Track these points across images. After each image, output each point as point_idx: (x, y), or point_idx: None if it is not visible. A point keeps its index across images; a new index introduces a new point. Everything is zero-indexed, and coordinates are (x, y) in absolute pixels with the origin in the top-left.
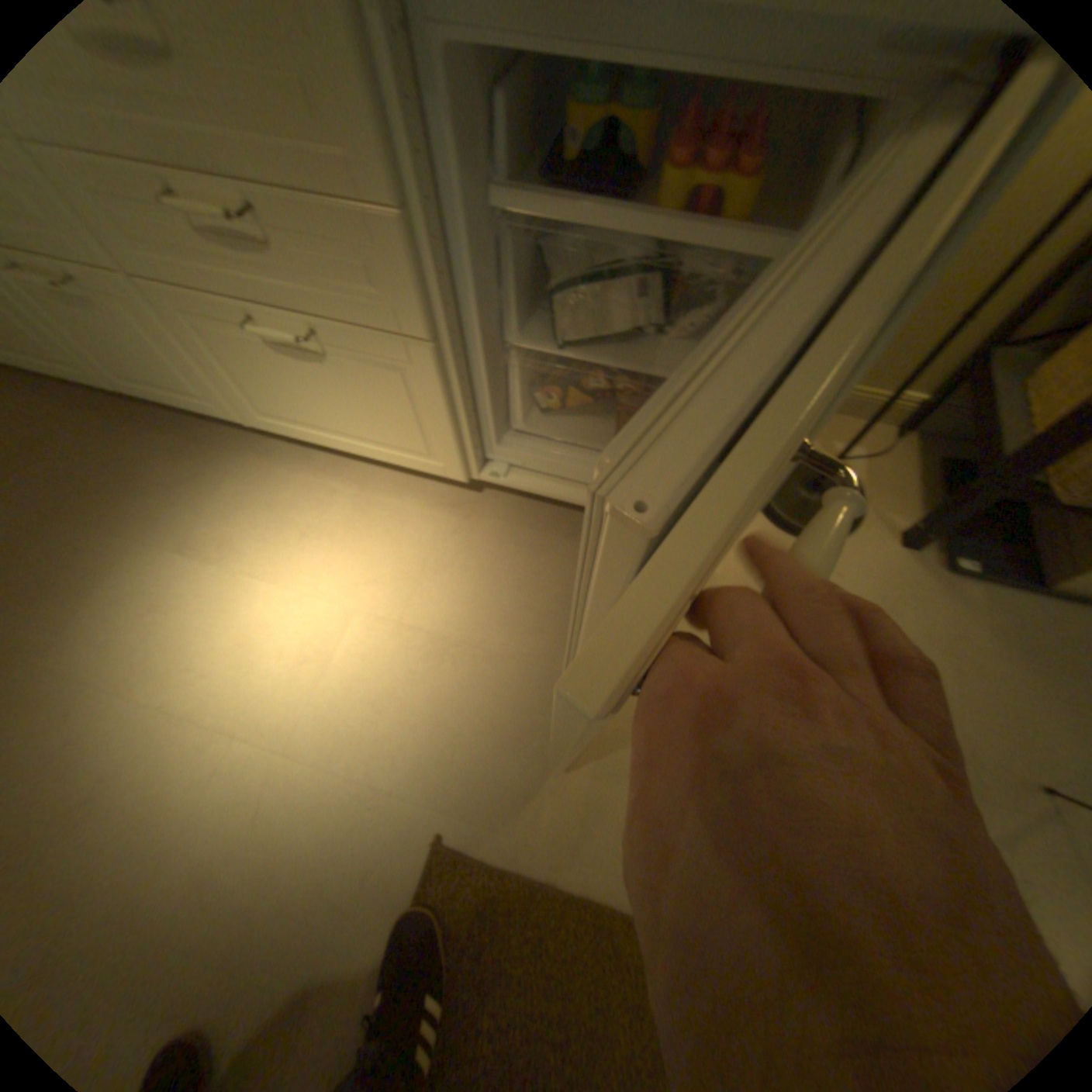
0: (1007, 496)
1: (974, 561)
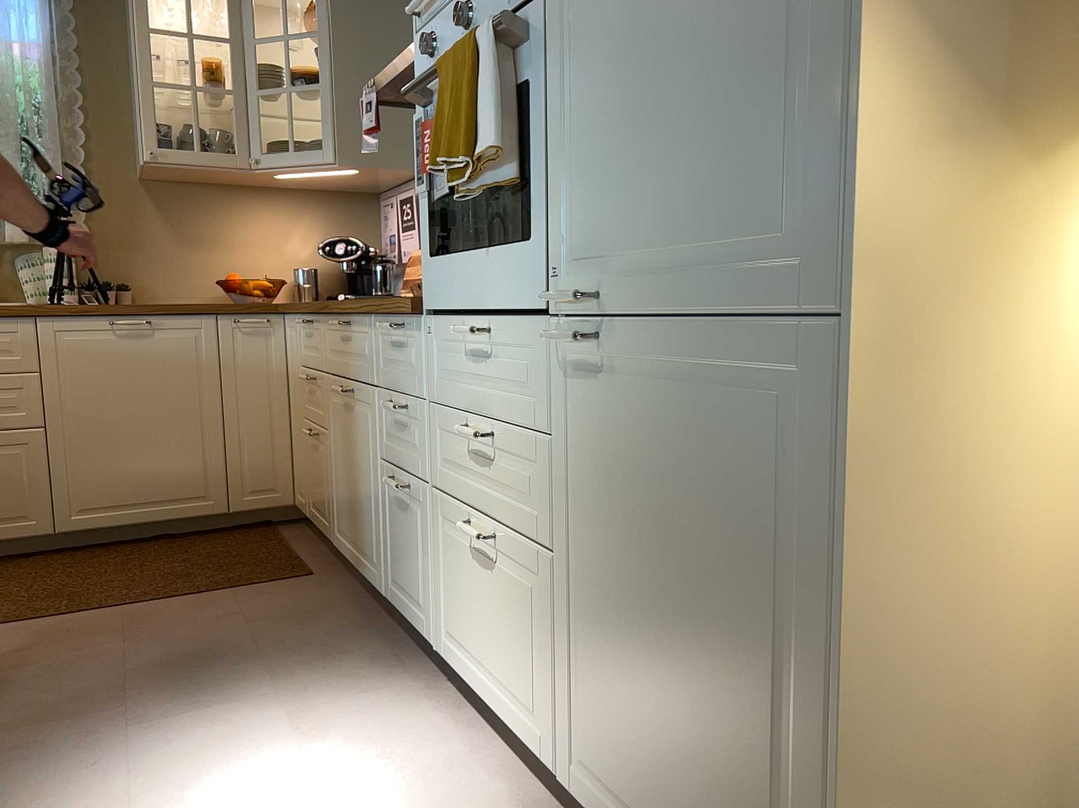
0: None
1: None
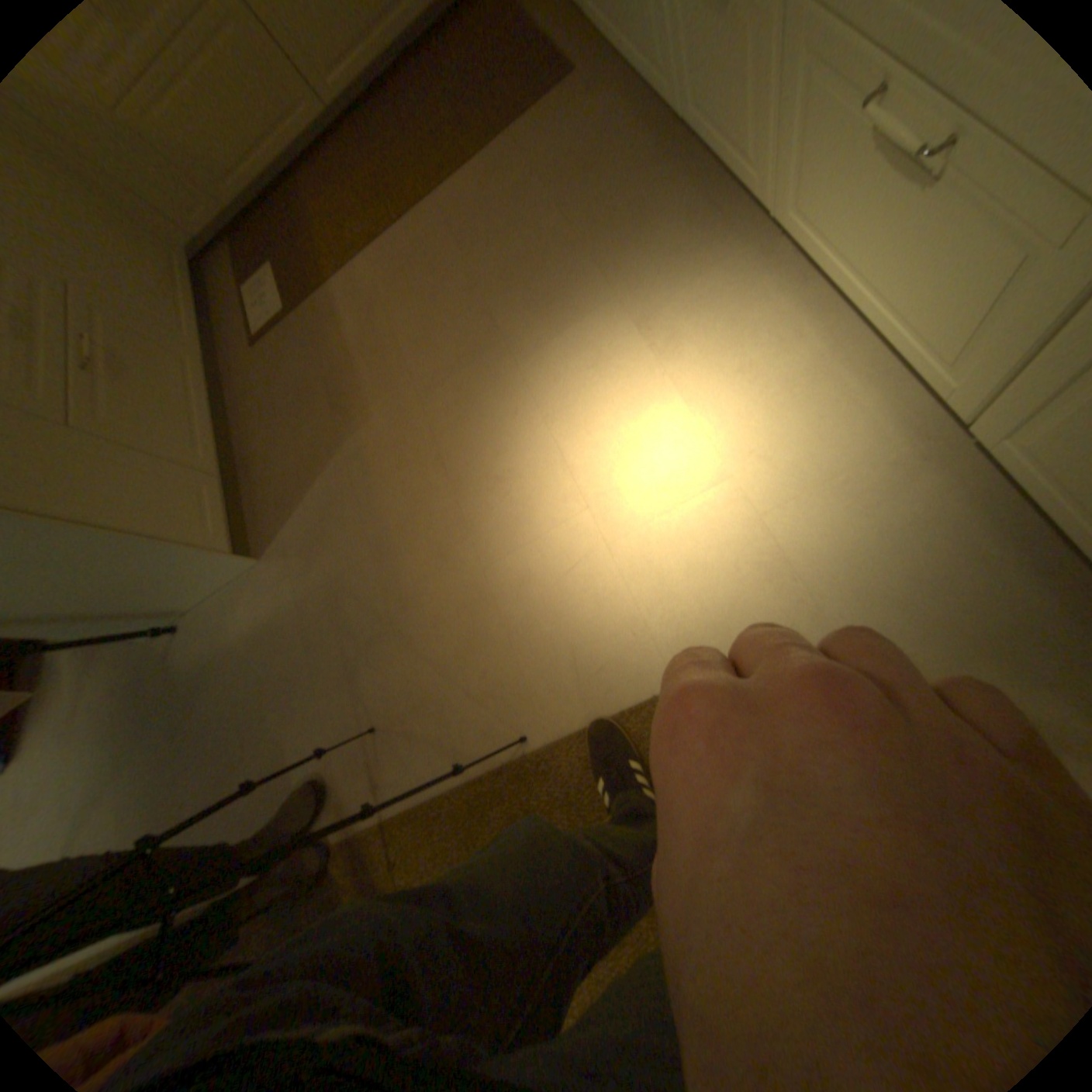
0: None
1: None
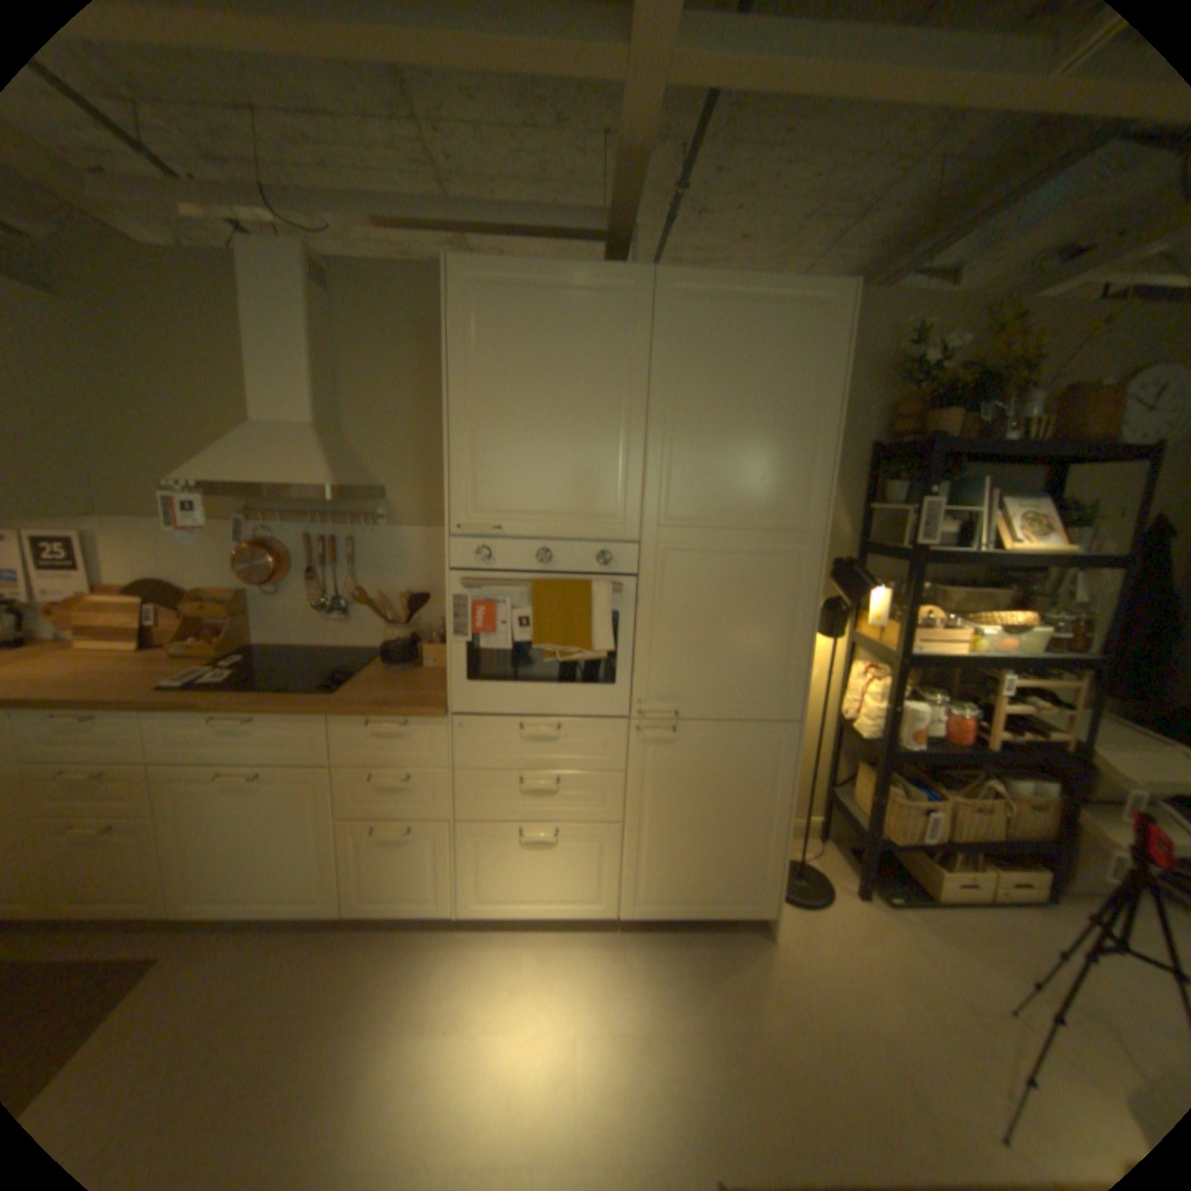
0: (881, 852)
1: (899, 901)
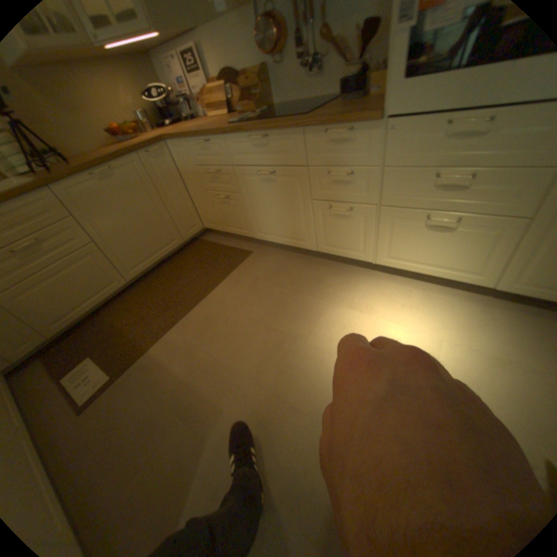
0: None
1: None
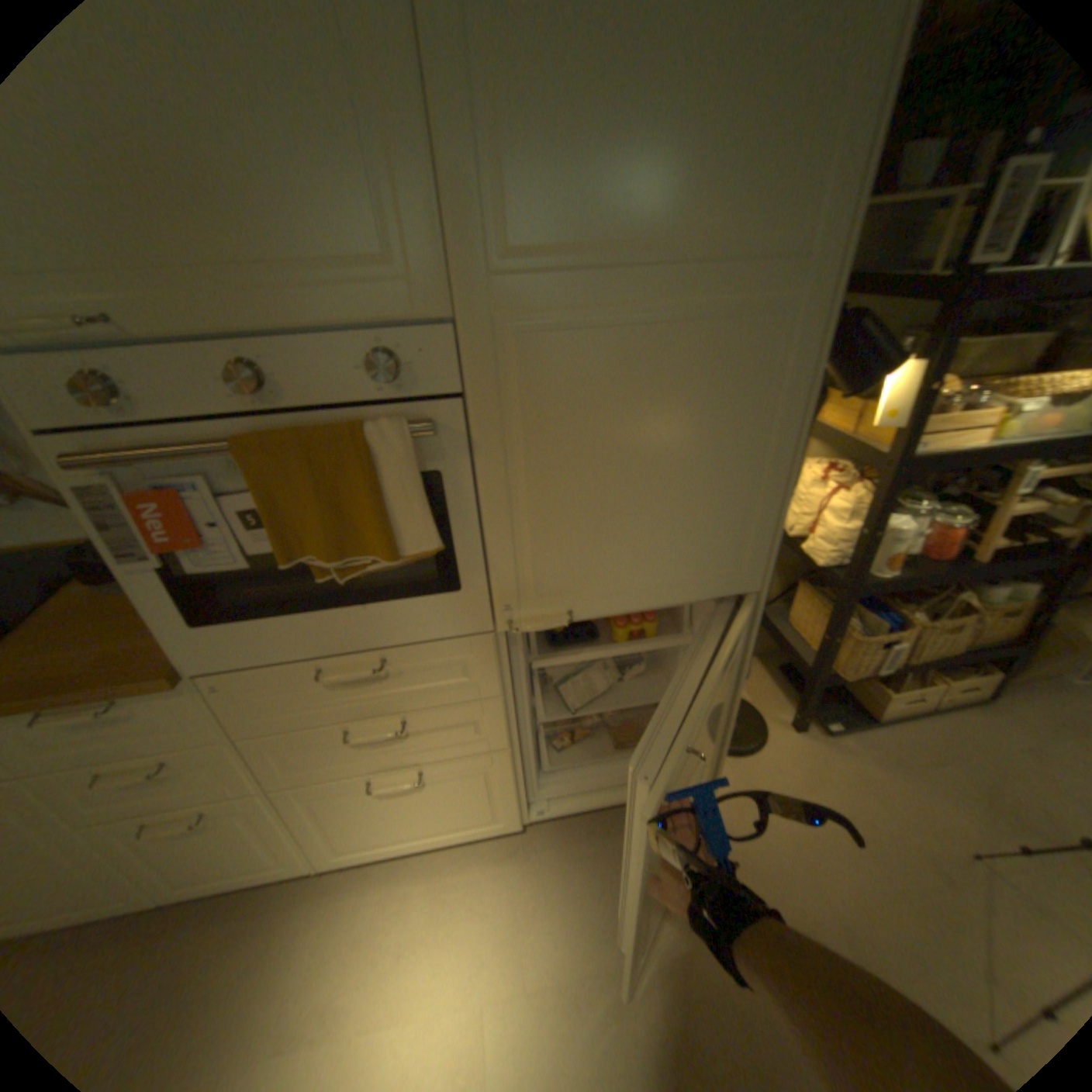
0: (826, 687)
1: (837, 725)
